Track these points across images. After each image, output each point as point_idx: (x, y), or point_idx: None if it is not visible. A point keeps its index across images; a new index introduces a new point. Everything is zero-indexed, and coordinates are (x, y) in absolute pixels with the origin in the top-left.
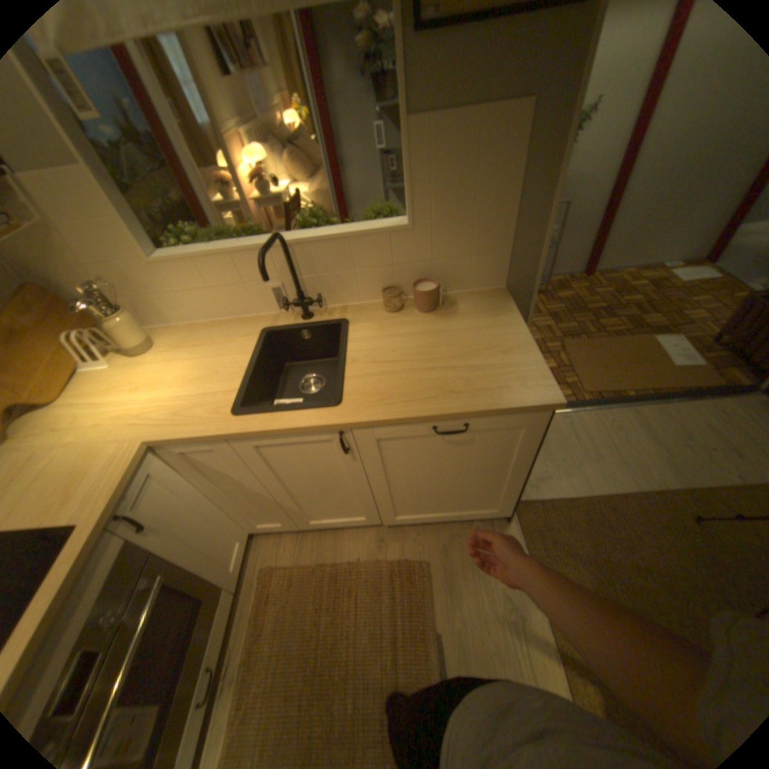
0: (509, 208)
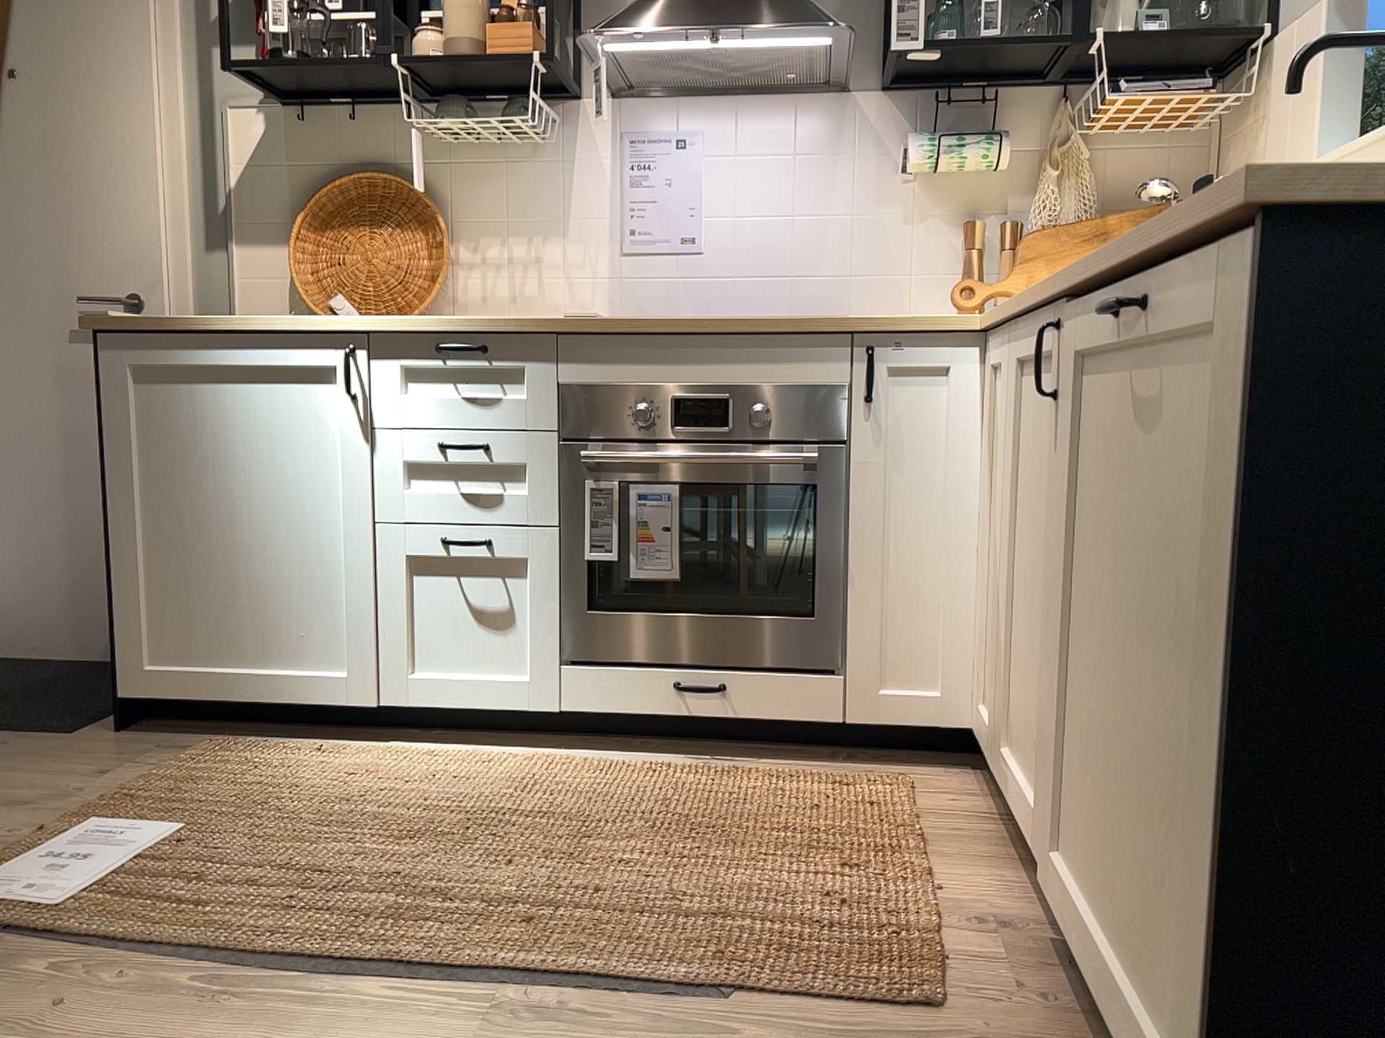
0: None
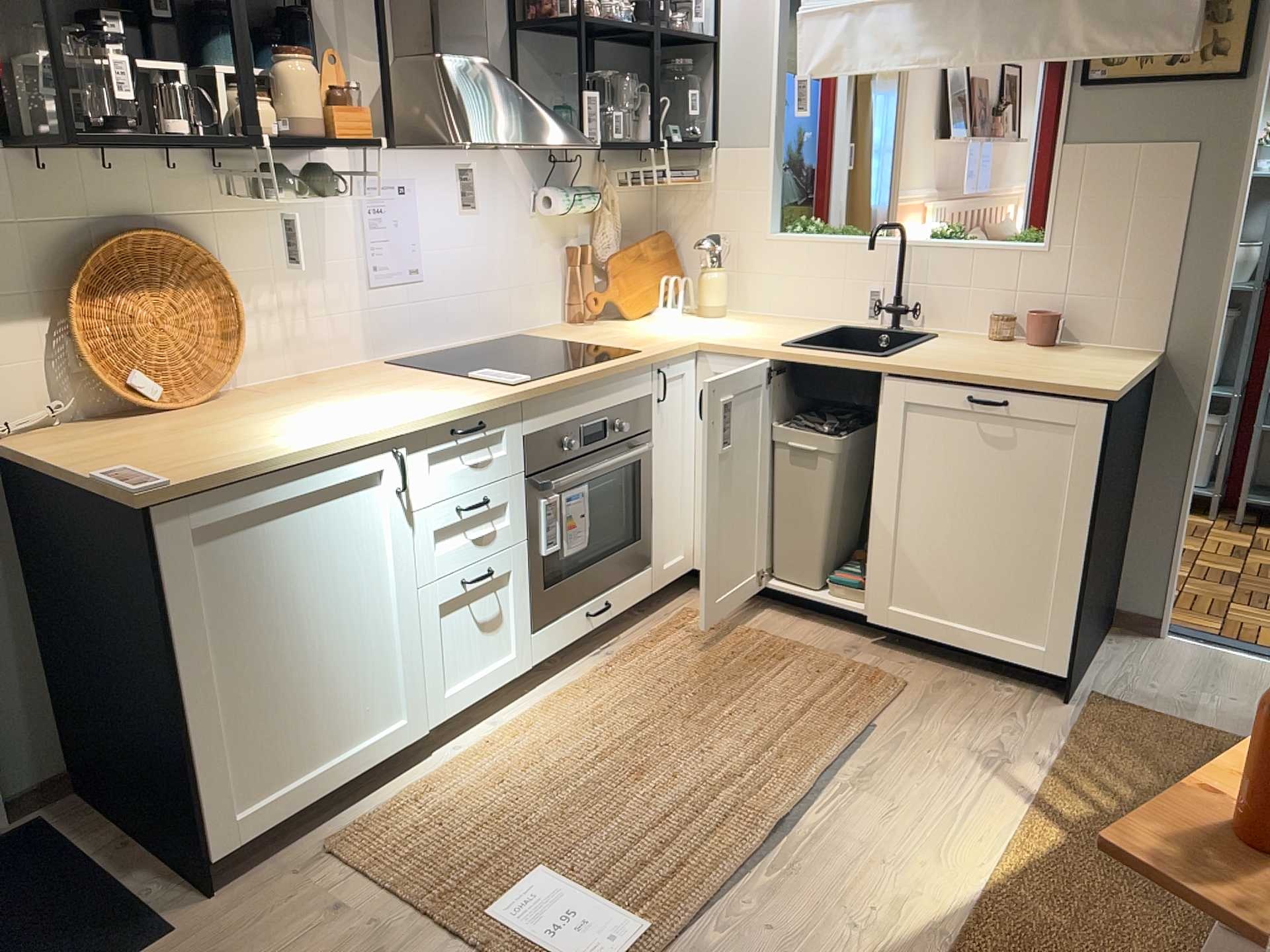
0: (1173, 245)
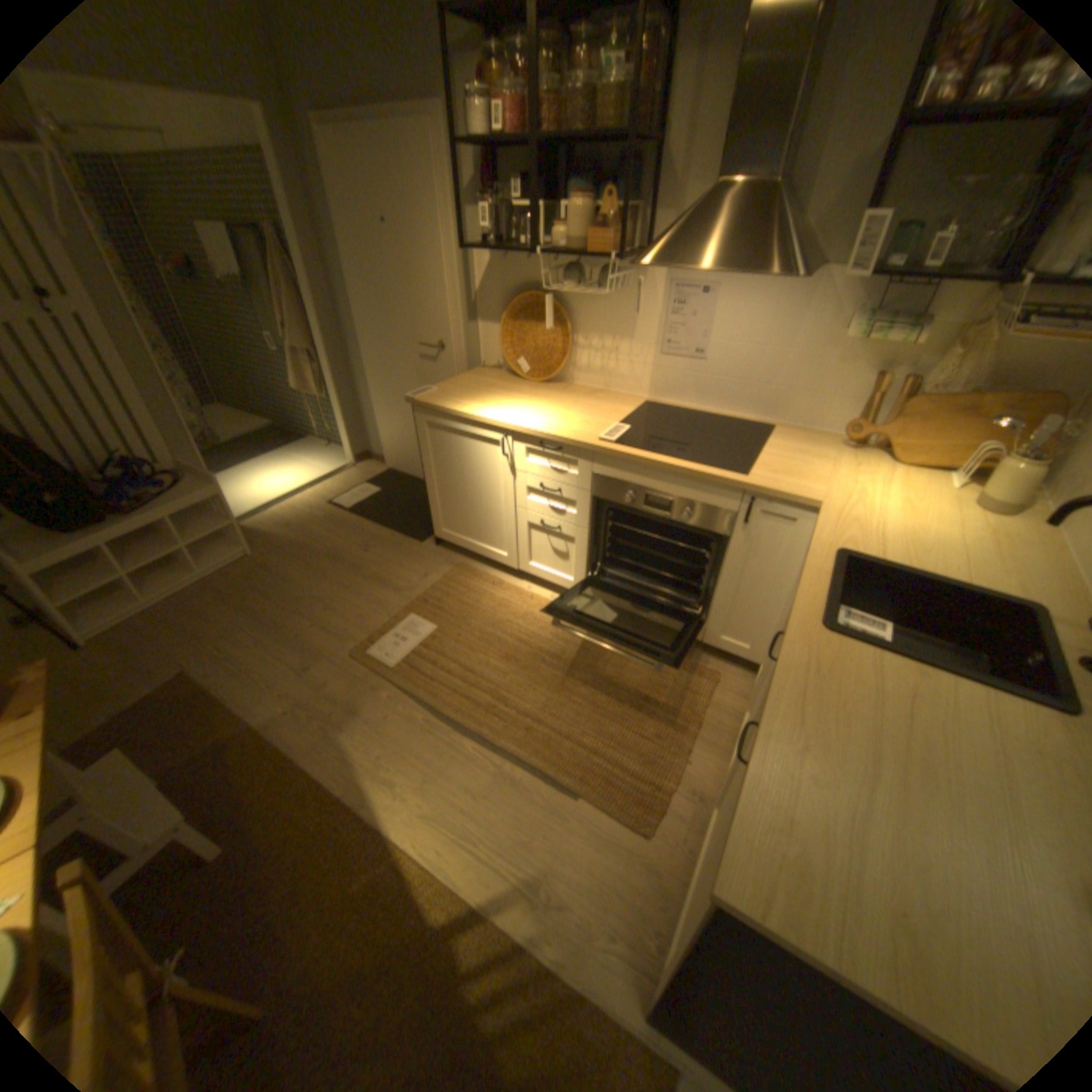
0: None
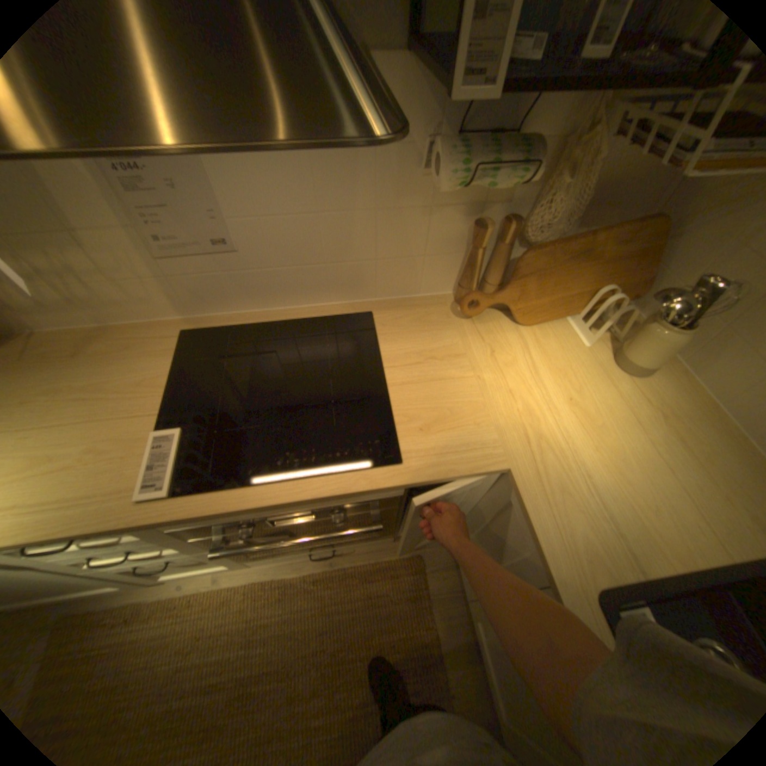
0: None
